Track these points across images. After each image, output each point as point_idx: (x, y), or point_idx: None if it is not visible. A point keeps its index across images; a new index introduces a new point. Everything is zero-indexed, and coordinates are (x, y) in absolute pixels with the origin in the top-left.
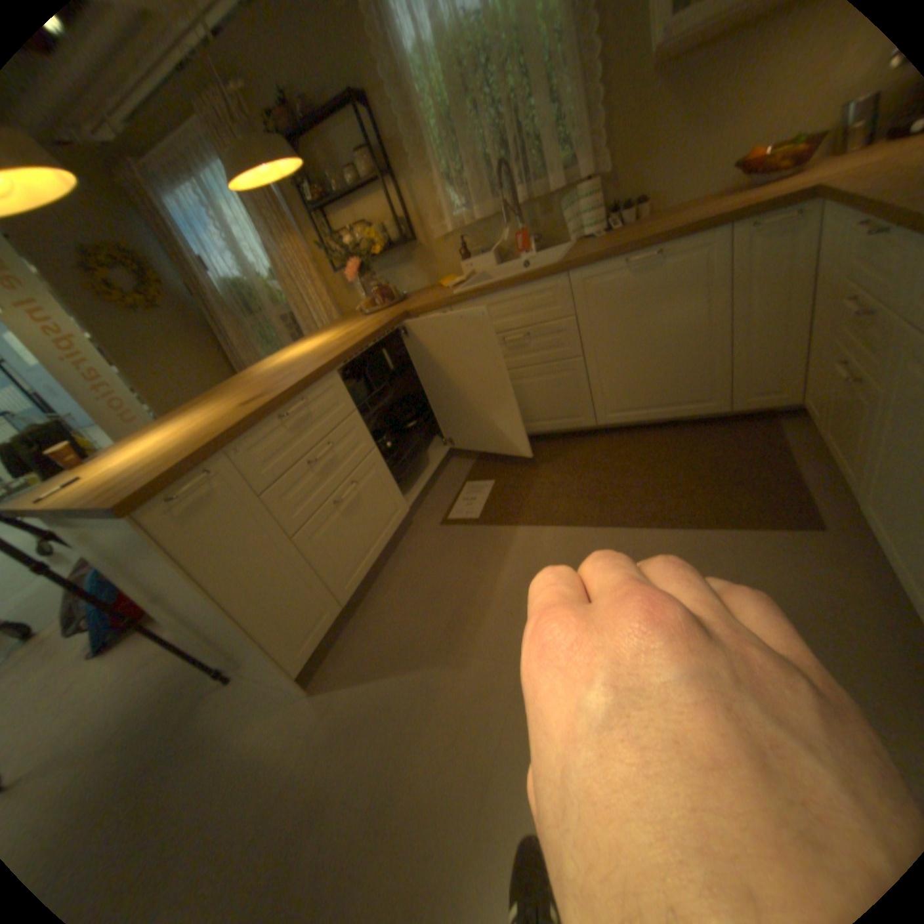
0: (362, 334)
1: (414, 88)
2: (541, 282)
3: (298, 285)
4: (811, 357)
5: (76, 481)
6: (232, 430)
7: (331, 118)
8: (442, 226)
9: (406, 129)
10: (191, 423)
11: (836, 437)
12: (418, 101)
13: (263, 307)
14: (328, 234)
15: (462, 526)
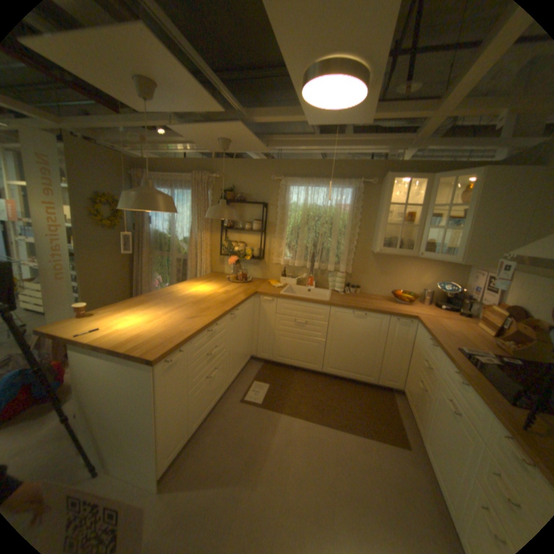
0: (238, 298)
1: (289, 215)
2: (318, 306)
3: (198, 252)
4: (409, 373)
5: (94, 331)
6: (193, 334)
7: (249, 205)
8: (277, 260)
9: (279, 224)
10: (156, 317)
11: (416, 411)
12: (288, 219)
13: (171, 252)
14: (227, 242)
15: (252, 407)
